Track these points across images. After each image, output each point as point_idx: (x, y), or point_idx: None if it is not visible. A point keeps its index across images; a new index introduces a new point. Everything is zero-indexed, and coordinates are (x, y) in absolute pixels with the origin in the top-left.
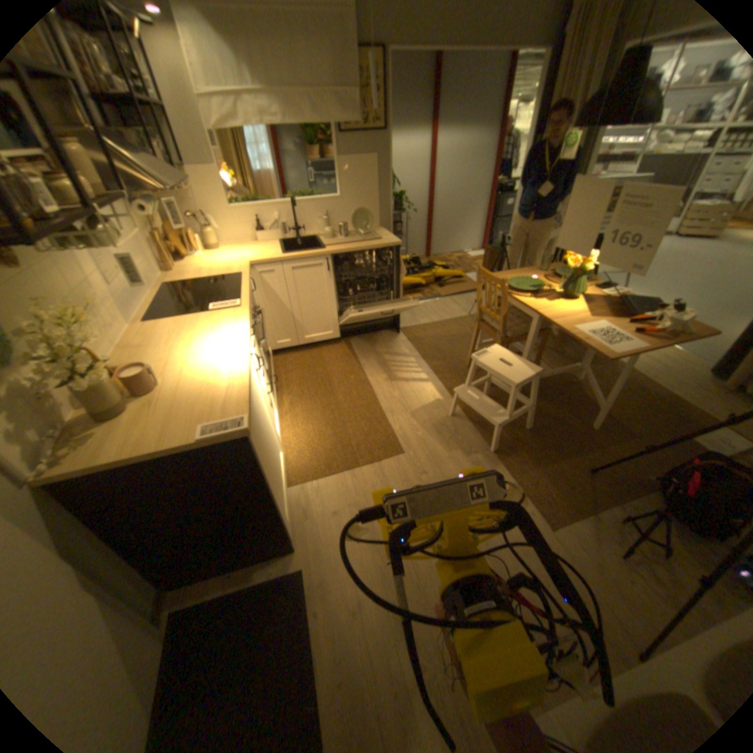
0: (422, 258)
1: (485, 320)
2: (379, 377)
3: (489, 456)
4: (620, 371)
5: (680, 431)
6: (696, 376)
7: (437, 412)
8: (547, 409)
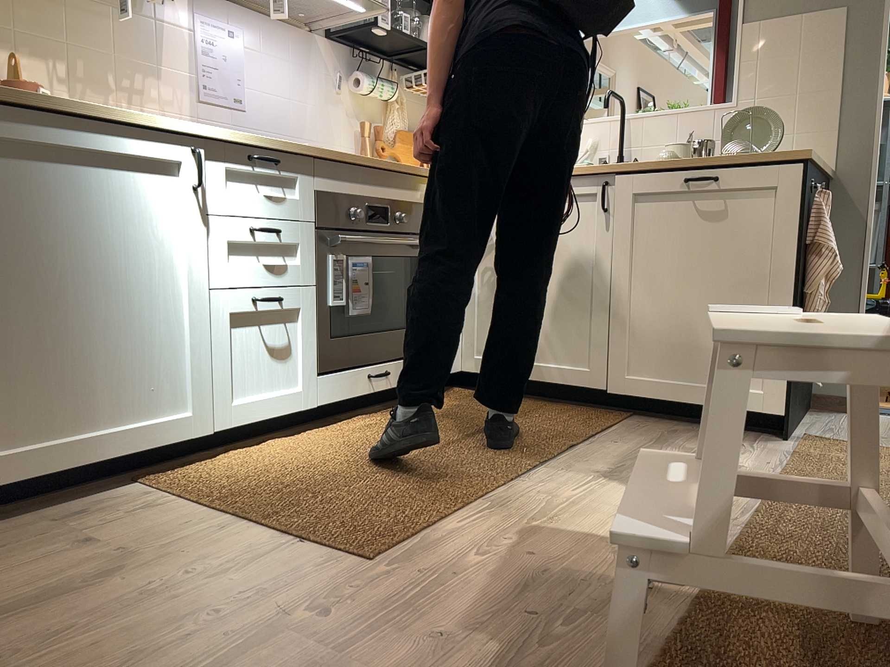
0: None
1: None
2: (586, 460)
3: None
4: None
5: None
6: None
7: (609, 560)
8: None
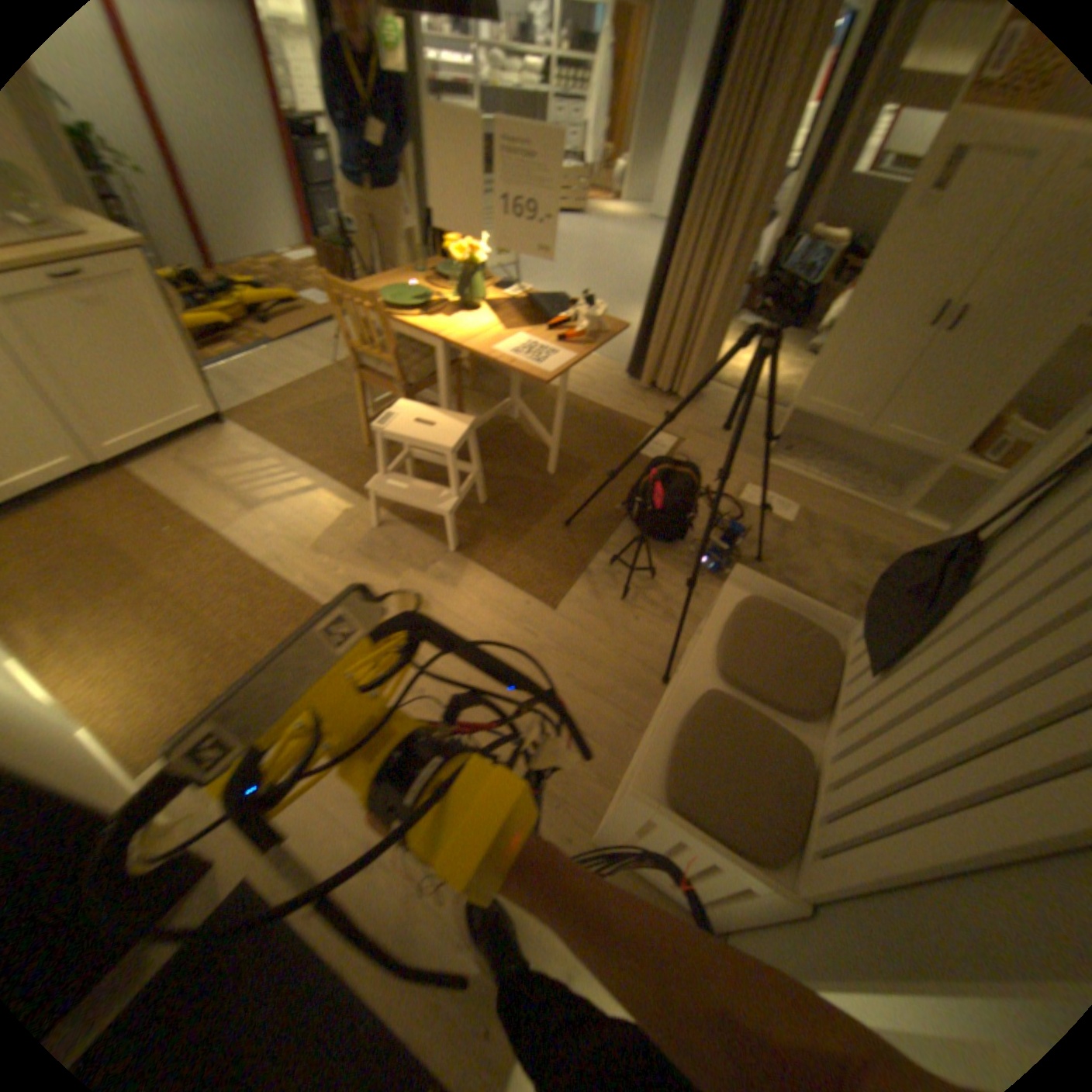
0: (199, 275)
1: (366, 366)
2: (223, 512)
3: (451, 560)
4: (549, 396)
5: (621, 447)
6: (614, 382)
7: (352, 530)
8: (492, 470)
